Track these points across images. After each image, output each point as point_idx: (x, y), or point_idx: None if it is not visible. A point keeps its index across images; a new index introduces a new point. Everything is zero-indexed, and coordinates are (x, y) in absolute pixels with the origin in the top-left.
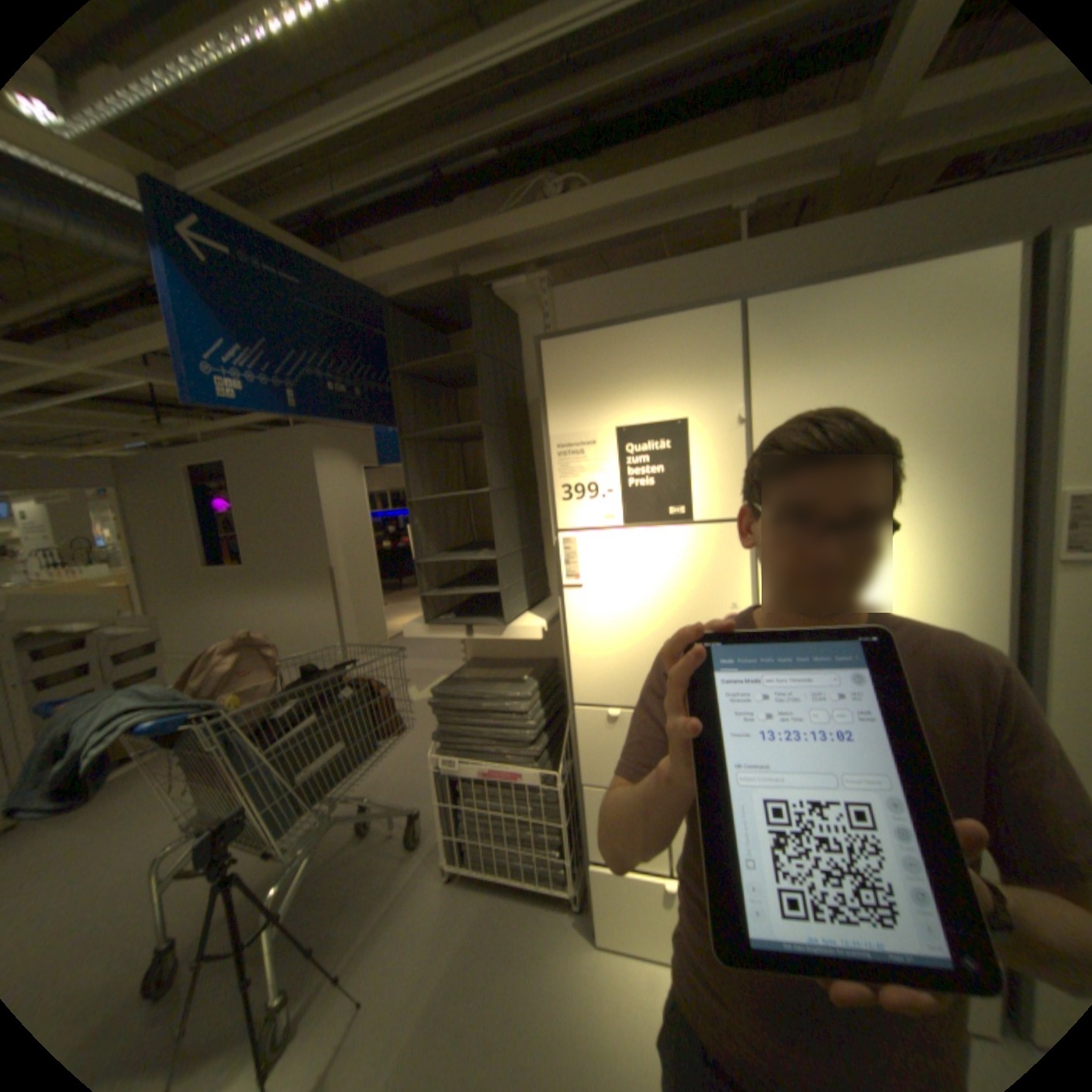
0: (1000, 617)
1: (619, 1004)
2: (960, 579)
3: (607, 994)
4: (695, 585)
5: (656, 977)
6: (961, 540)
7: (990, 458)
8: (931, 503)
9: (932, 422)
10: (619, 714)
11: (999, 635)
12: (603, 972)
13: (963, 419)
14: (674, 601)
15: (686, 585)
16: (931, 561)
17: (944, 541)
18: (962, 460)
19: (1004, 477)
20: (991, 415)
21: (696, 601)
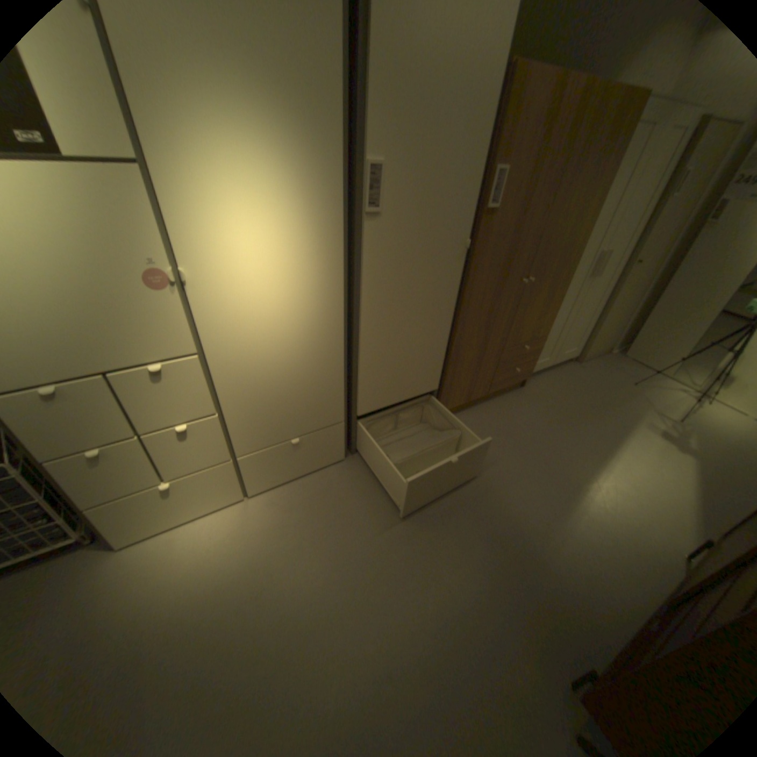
0: (339, 253)
1: (145, 574)
2: (317, 226)
3: (133, 575)
4: (95, 239)
5: (170, 540)
6: (316, 194)
7: (329, 121)
8: (295, 159)
9: (289, 72)
10: (54, 389)
11: (338, 265)
12: (126, 565)
13: (310, 76)
14: (74, 260)
15: (82, 240)
16: (299, 211)
17: (306, 195)
18: (312, 120)
19: (337, 141)
20: (328, 78)
21: (103, 258)
